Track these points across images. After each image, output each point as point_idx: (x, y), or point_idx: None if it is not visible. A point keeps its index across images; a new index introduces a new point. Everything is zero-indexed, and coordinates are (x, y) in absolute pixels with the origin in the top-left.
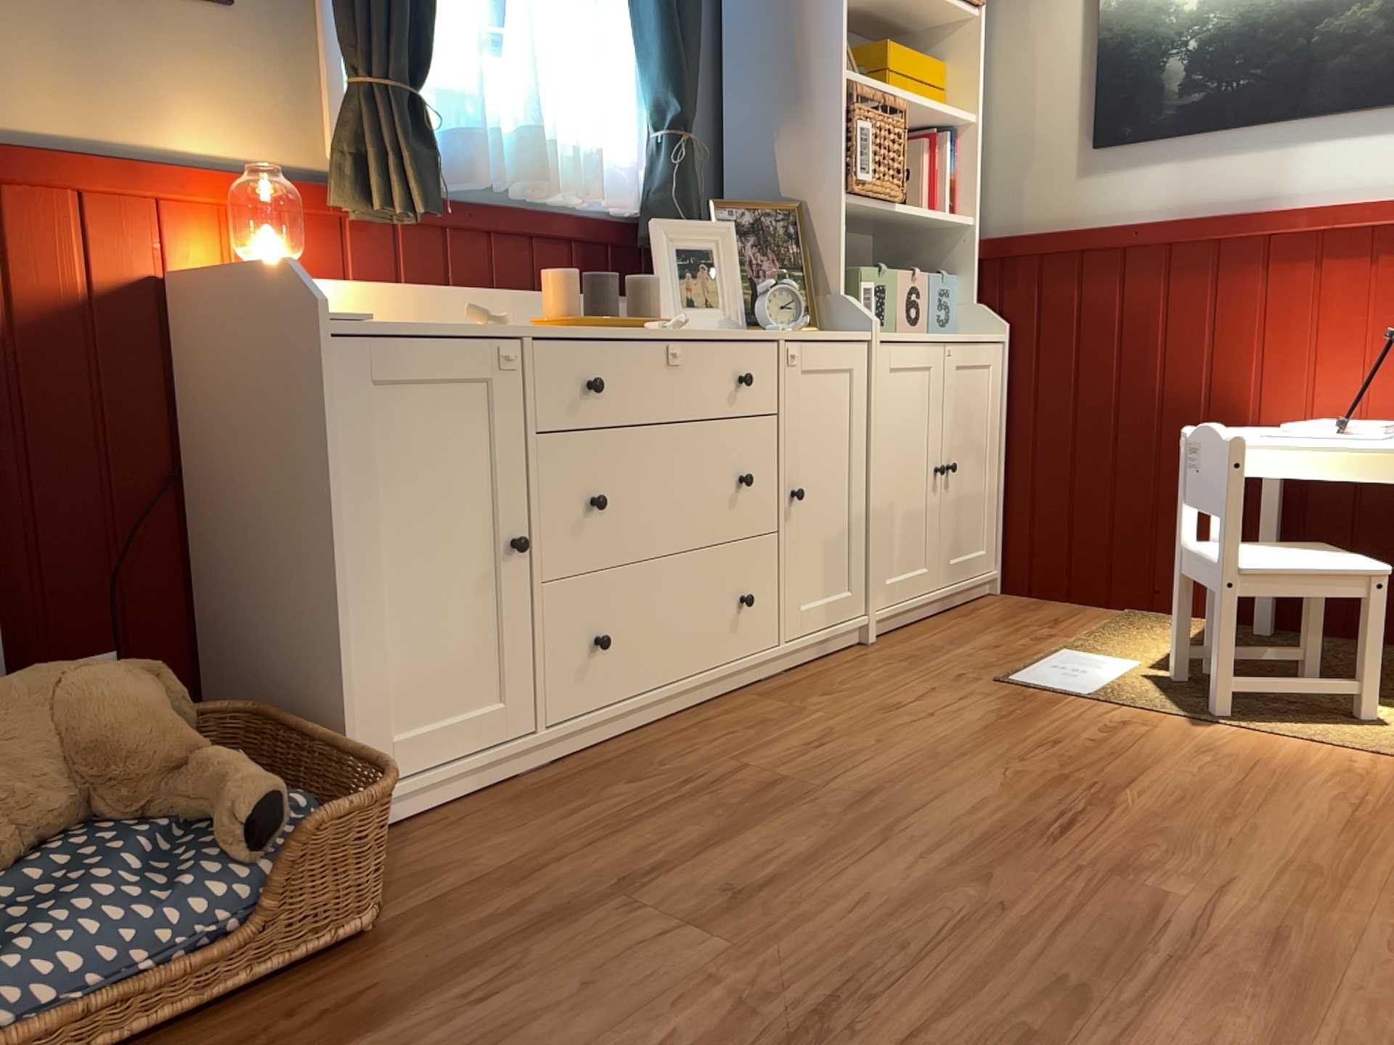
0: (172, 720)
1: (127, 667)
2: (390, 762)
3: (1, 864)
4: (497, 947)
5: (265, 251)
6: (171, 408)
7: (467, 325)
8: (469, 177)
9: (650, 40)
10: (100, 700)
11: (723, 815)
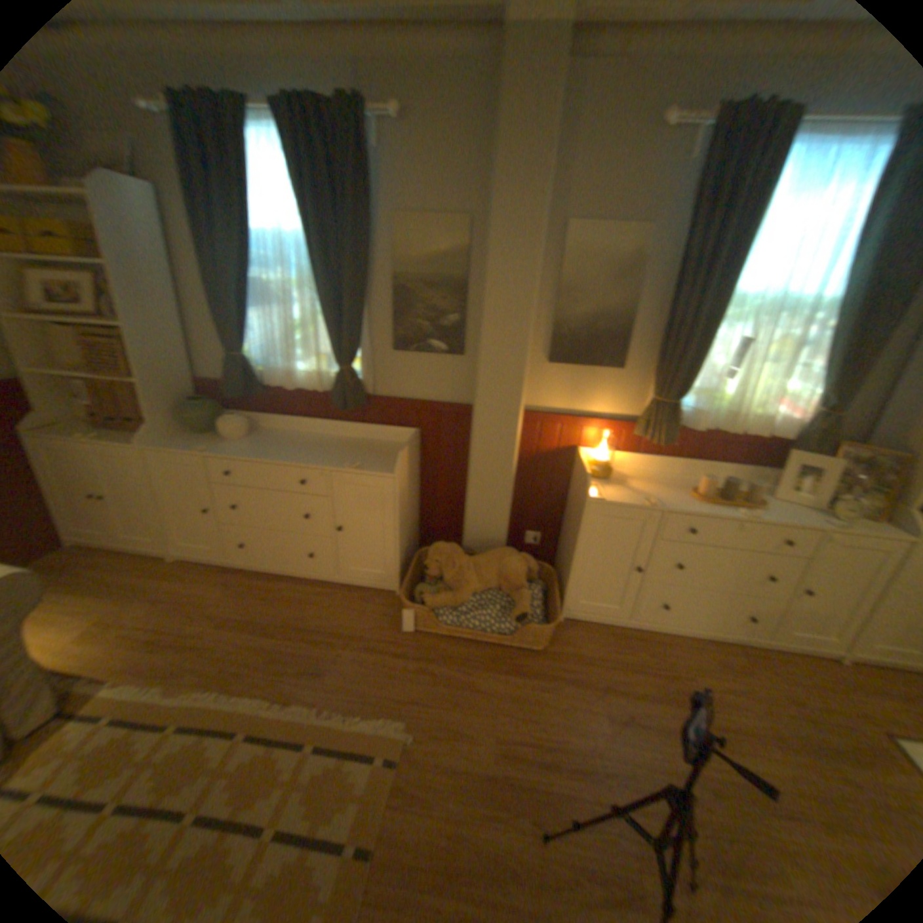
0: (525, 574)
1: (521, 558)
2: (559, 619)
3: (480, 592)
4: (561, 680)
5: (603, 450)
6: (570, 480)
7: (647, 500)
8: (695, 427)
9: (832, 369)
10: (509, 567)
11: (662, 693)
